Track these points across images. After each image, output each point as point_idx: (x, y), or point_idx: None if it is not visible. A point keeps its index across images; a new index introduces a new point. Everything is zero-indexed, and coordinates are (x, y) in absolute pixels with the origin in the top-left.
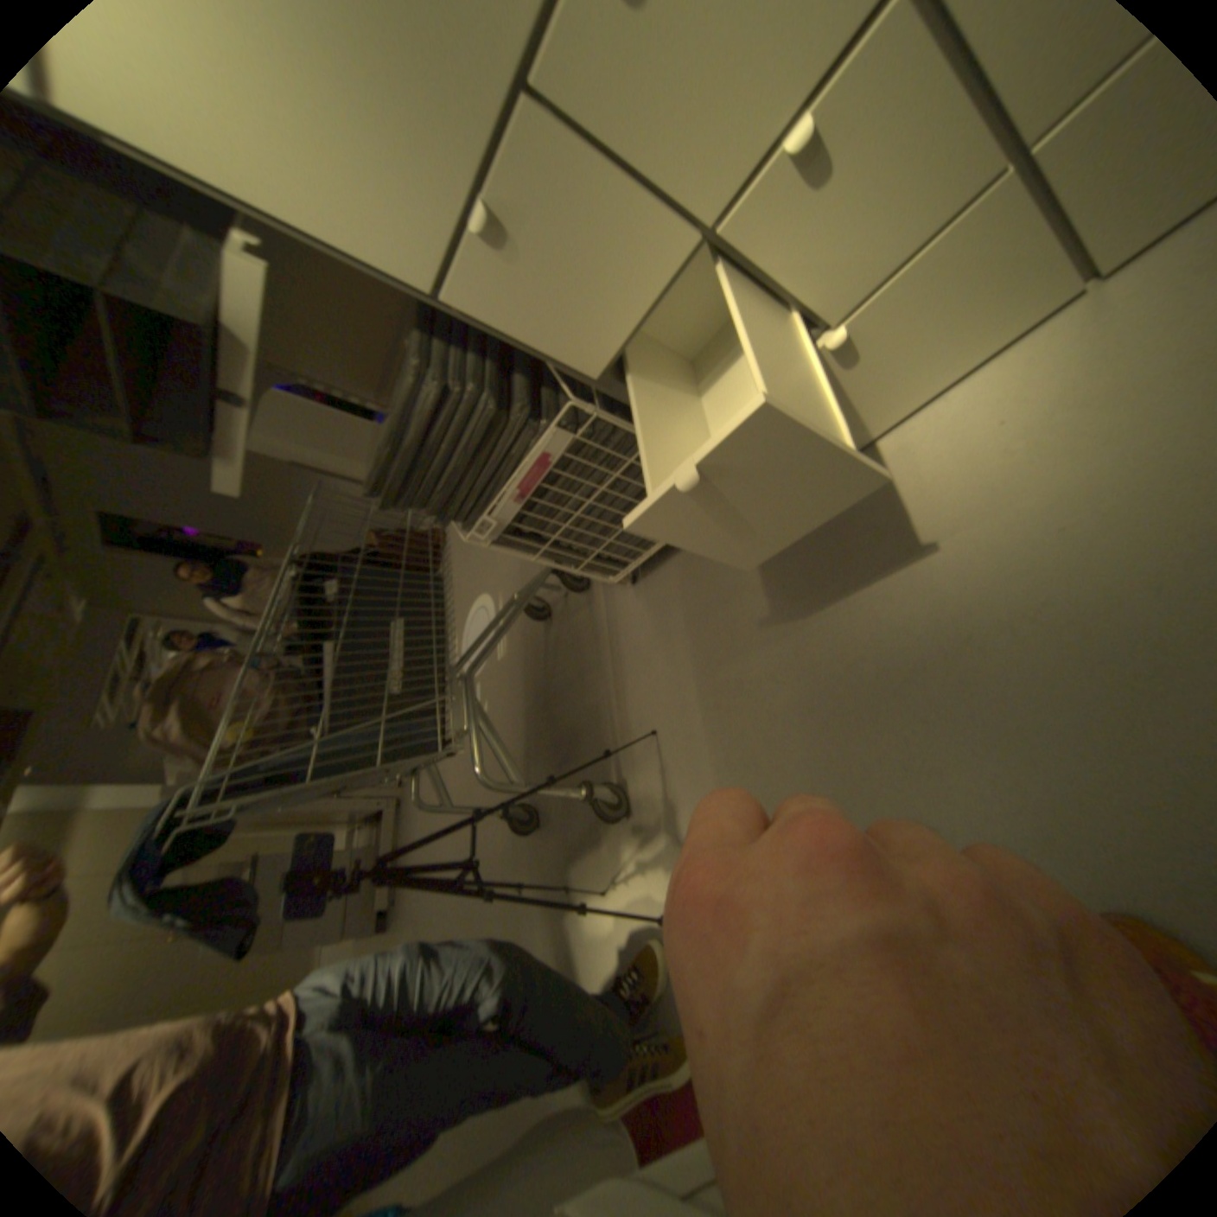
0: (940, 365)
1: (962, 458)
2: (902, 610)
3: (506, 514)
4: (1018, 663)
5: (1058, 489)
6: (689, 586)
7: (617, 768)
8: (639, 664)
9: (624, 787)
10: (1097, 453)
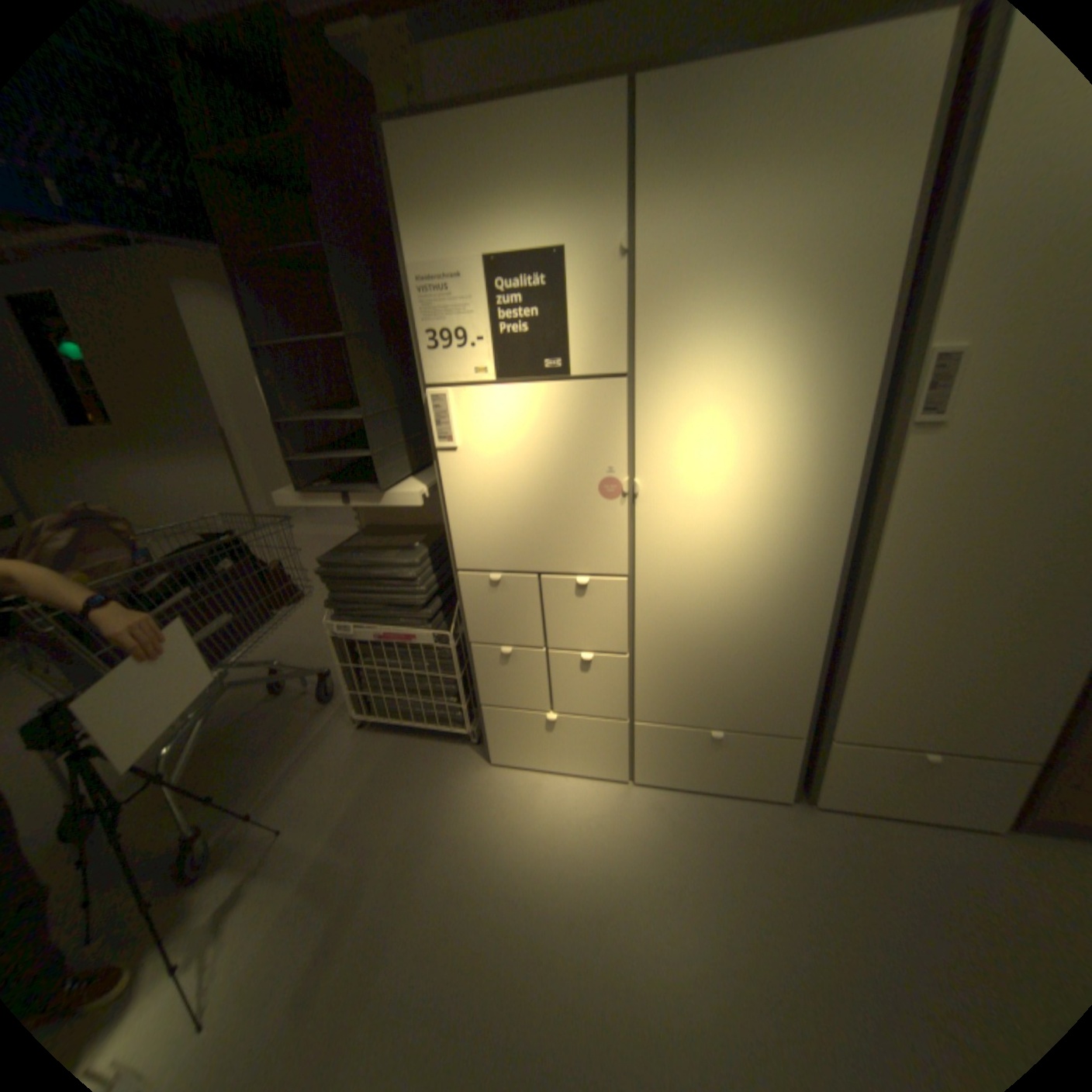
0: (572, 761)
1: (552, 808)
2: (479, 860)
3: (361, 633)
4: (504, 924)
5: (570, 851)
6: (388, 757)
7: (217, 838)
8: (310, 777)
9: (207, 856)
10: (590, 847)
